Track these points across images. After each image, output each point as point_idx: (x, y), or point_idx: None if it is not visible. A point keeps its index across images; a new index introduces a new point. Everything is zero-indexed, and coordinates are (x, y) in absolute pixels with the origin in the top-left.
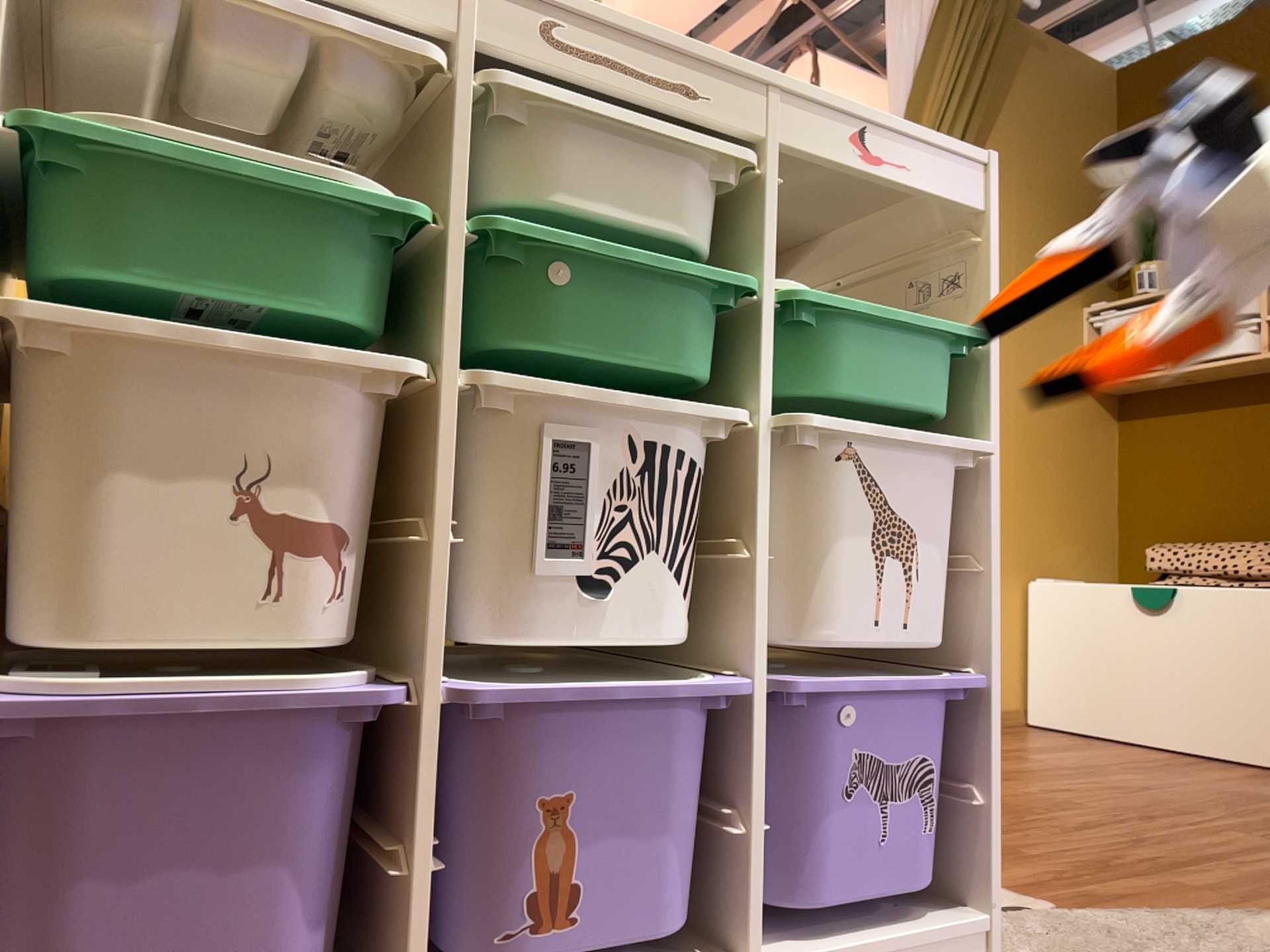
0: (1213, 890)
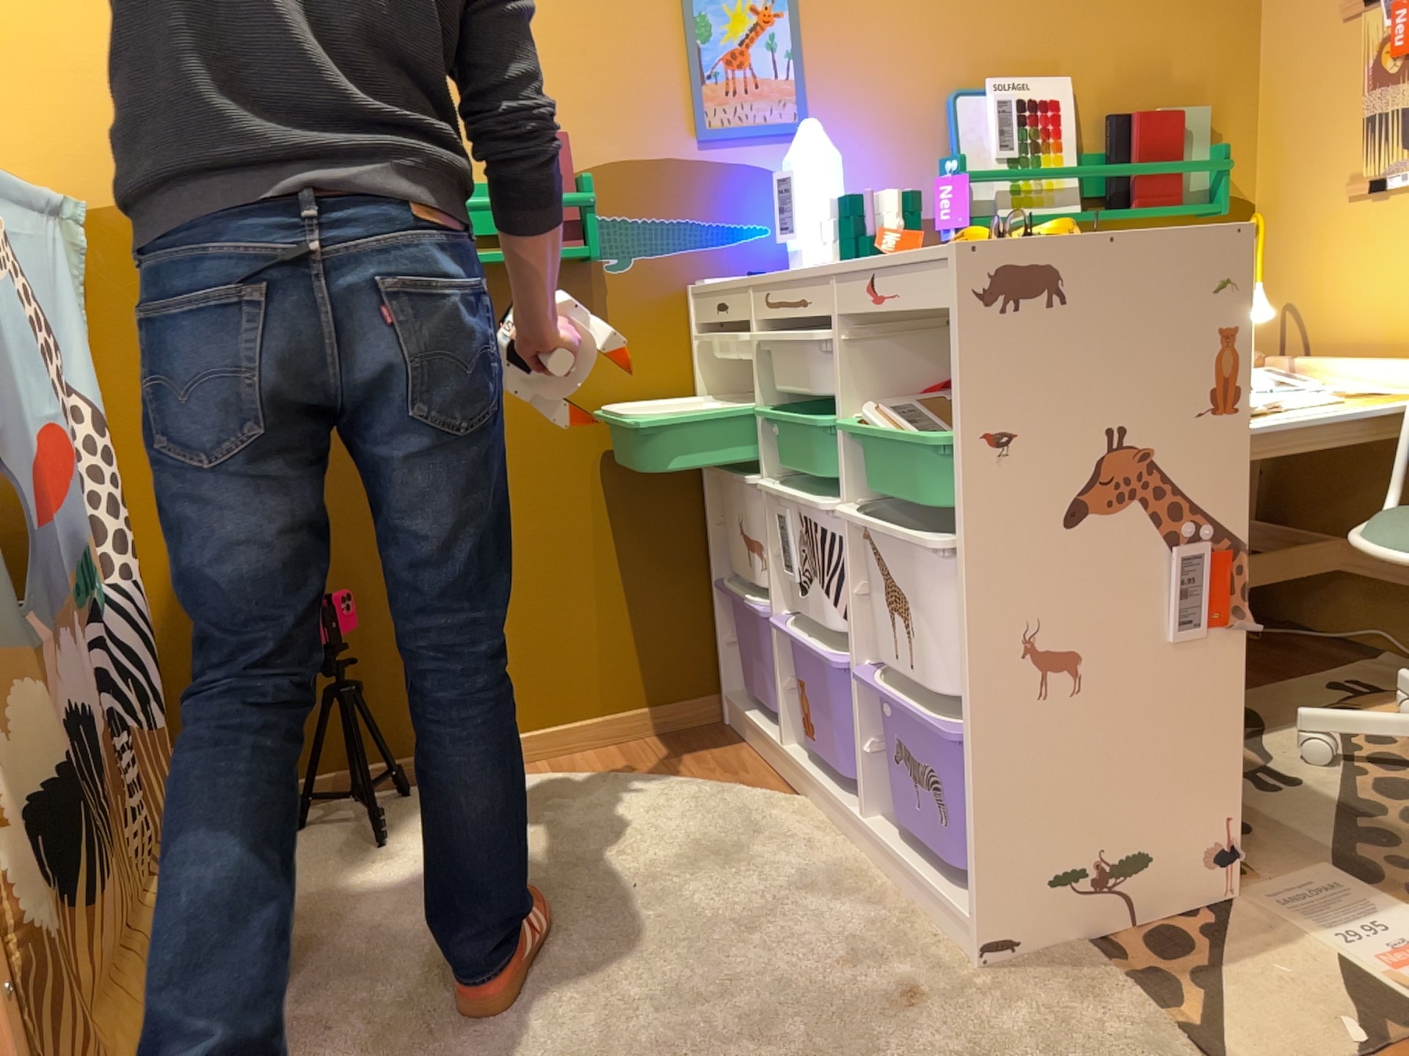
0: None
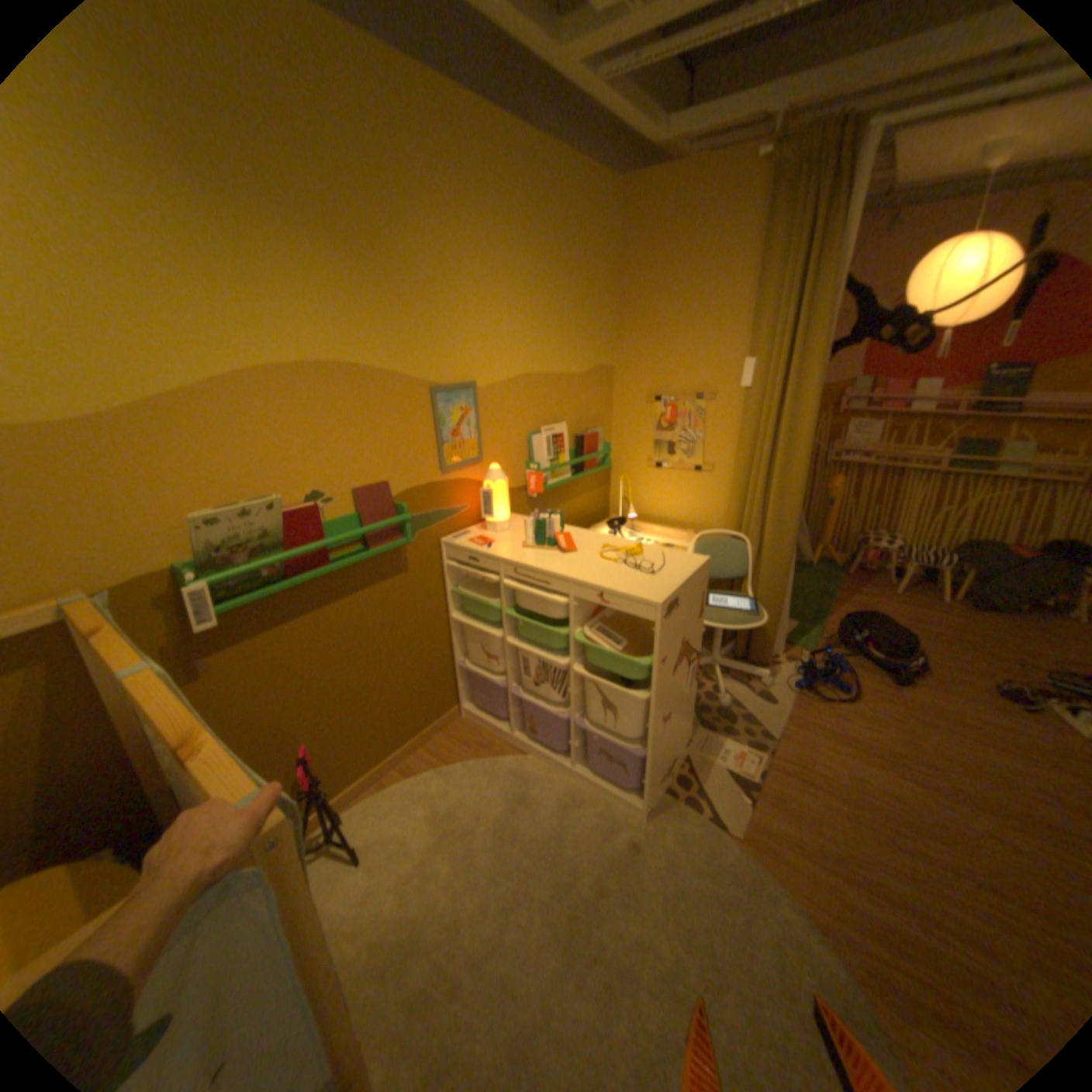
0: (835, 910)
